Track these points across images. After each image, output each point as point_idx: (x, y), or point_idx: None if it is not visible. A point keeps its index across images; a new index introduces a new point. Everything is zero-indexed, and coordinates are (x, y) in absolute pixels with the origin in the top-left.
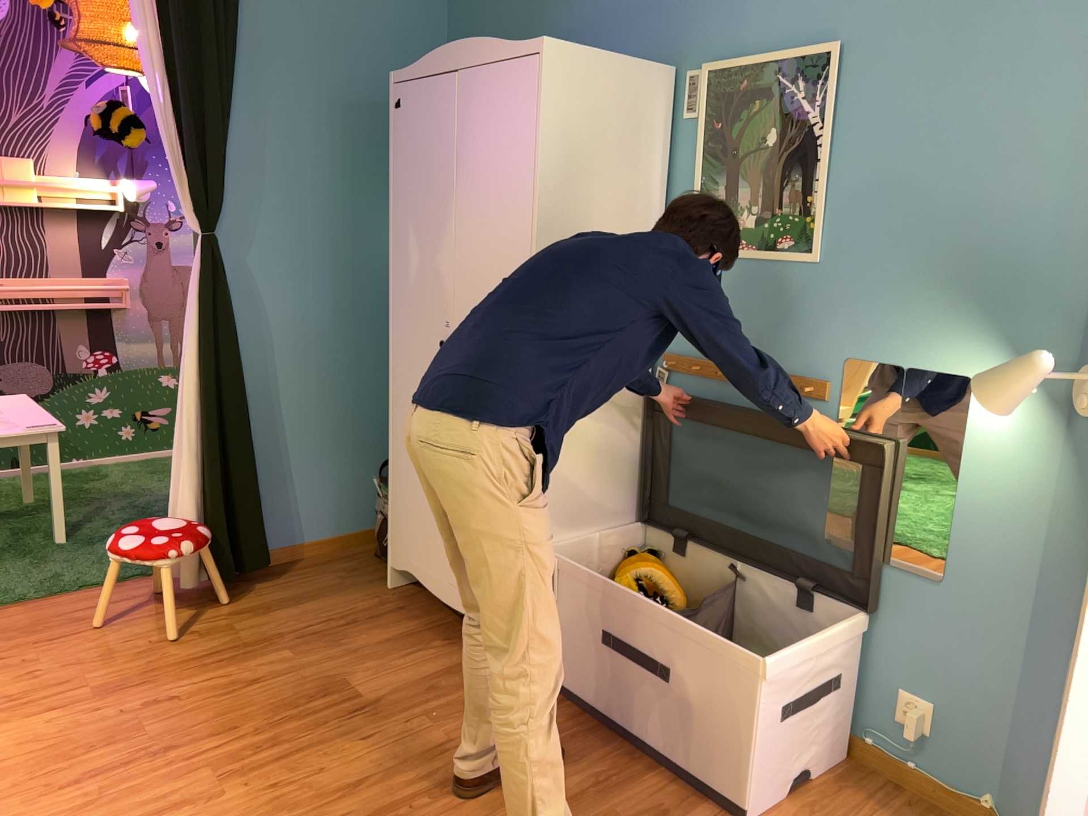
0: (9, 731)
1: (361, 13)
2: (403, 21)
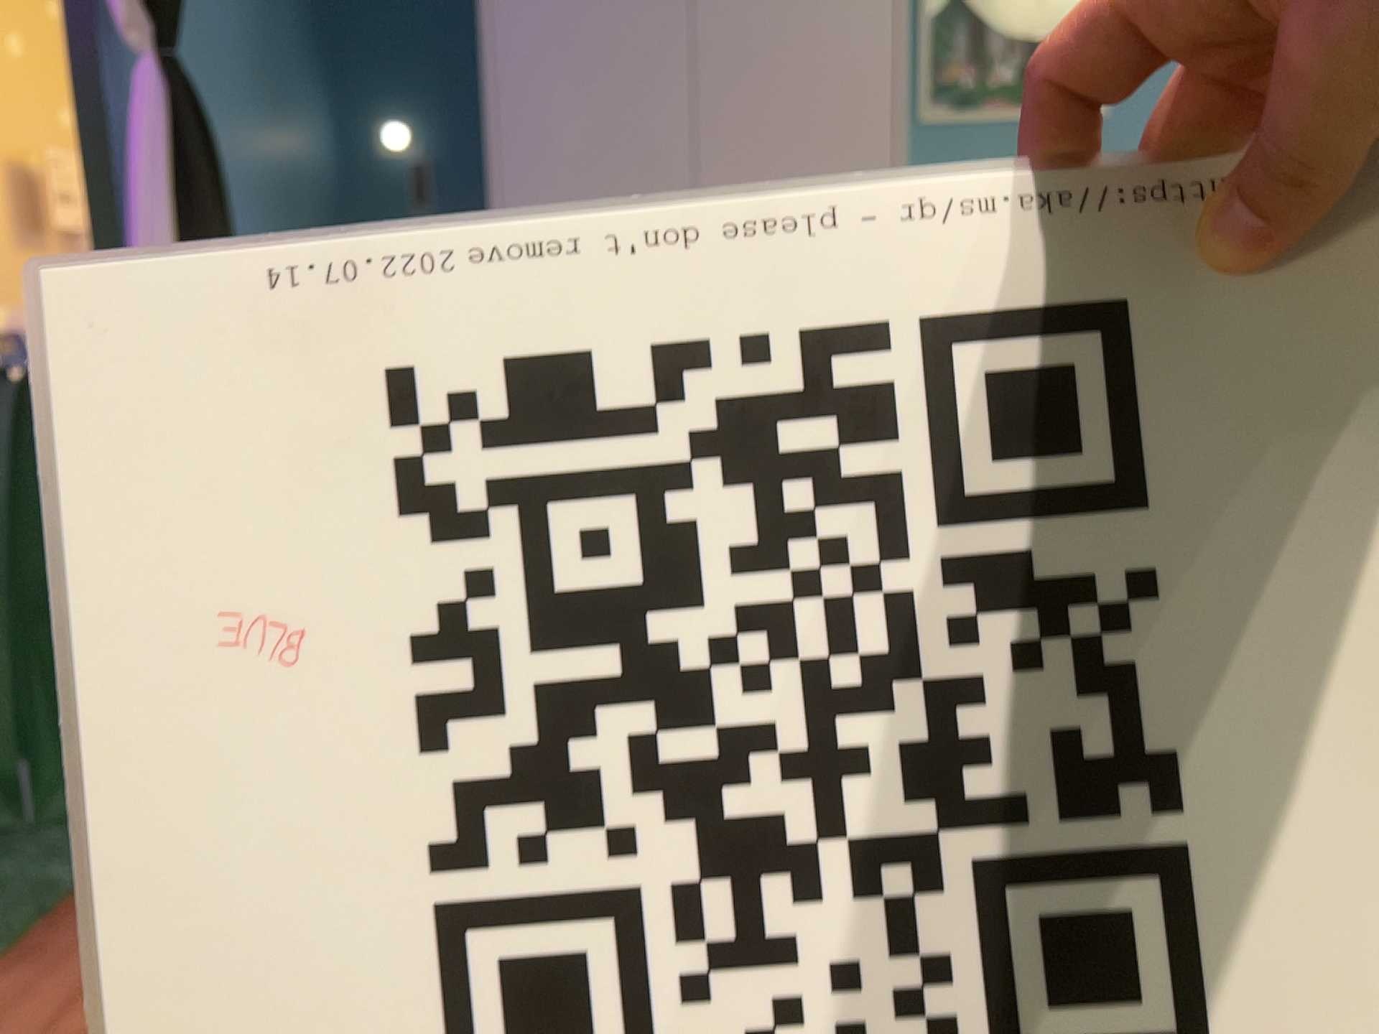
0: None
1: None
2: None
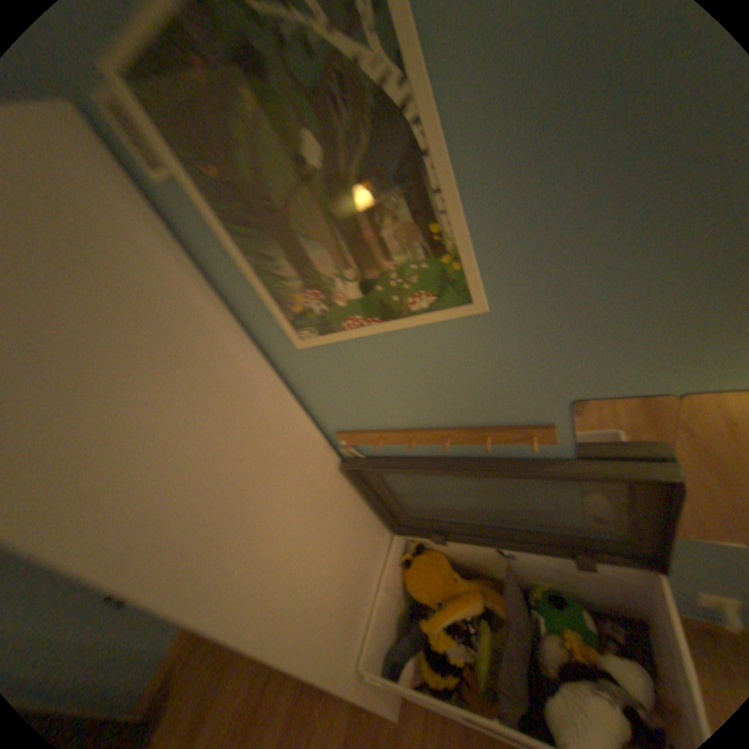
0: None
1: None
2: None
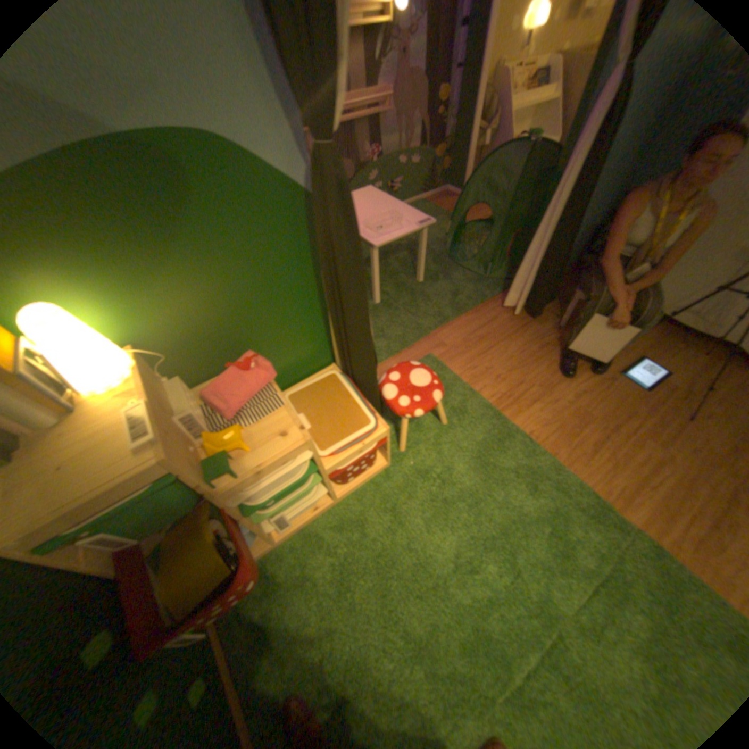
0: (528, 417)
1: None
2: None
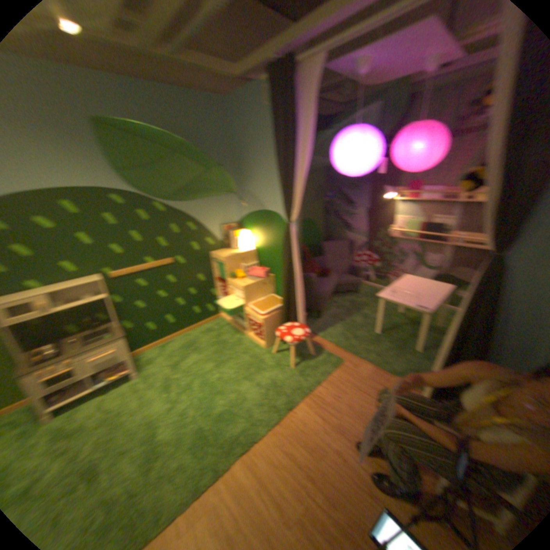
0: (307, 414)
1: None
2: None
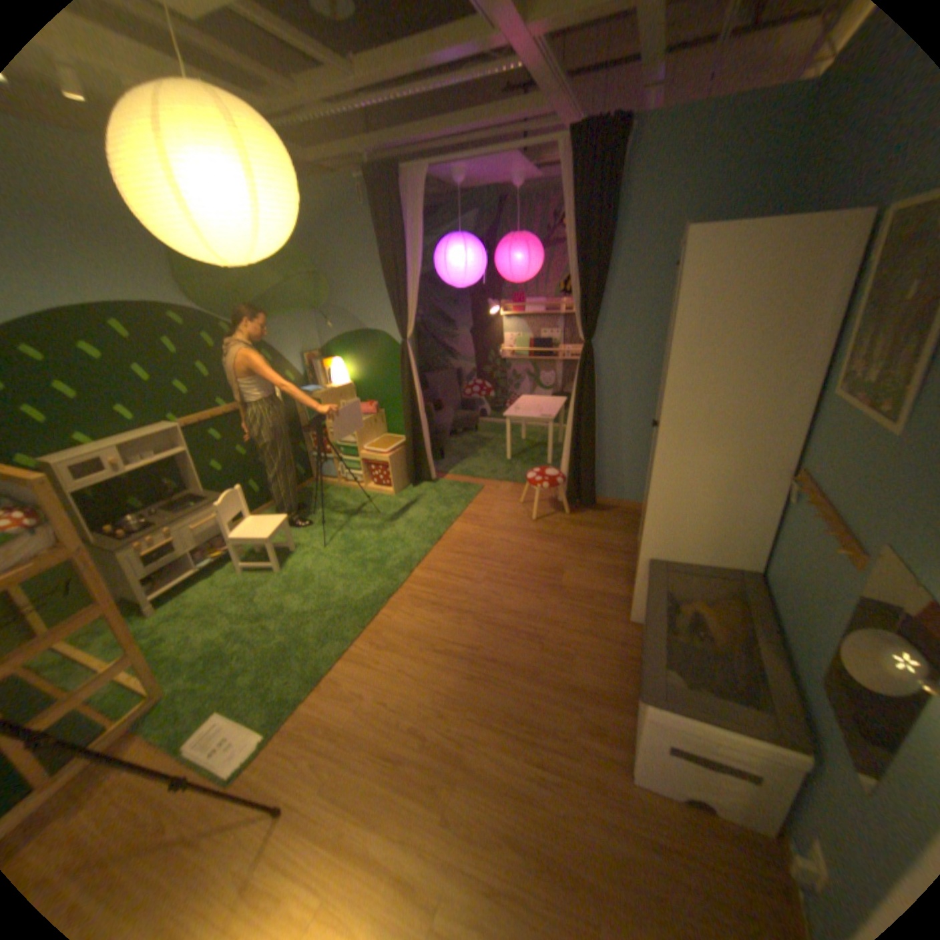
0: (465, 527)
1: (713, 187)
2: (751, 182)
